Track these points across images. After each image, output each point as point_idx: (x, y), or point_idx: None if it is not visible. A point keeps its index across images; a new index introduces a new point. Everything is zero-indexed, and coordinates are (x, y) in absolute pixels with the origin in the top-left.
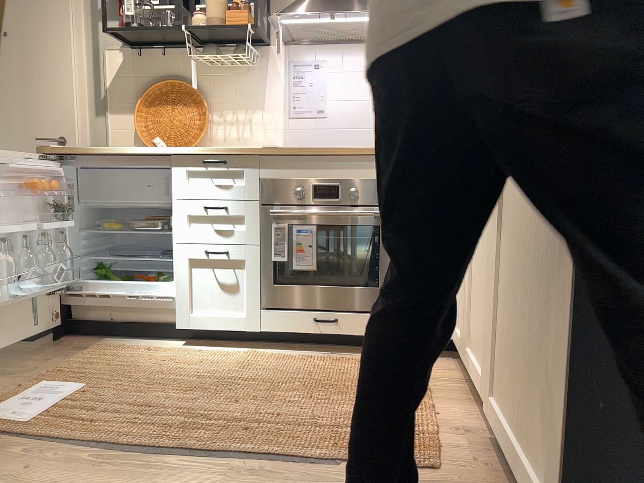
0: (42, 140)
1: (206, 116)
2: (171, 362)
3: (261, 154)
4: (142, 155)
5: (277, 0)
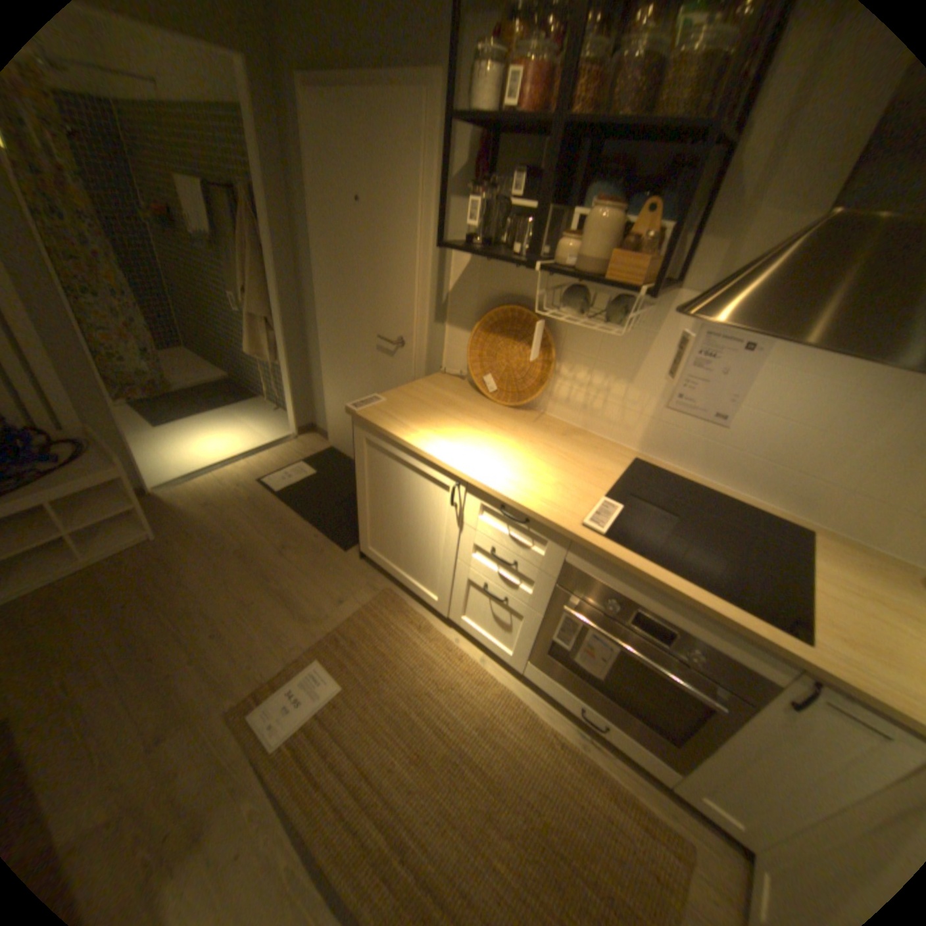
0: (383, 339)
1: (551, 371)
2: (427, 669)
3: (577, 540)
4: (439, 465)
5: (733, 202)
